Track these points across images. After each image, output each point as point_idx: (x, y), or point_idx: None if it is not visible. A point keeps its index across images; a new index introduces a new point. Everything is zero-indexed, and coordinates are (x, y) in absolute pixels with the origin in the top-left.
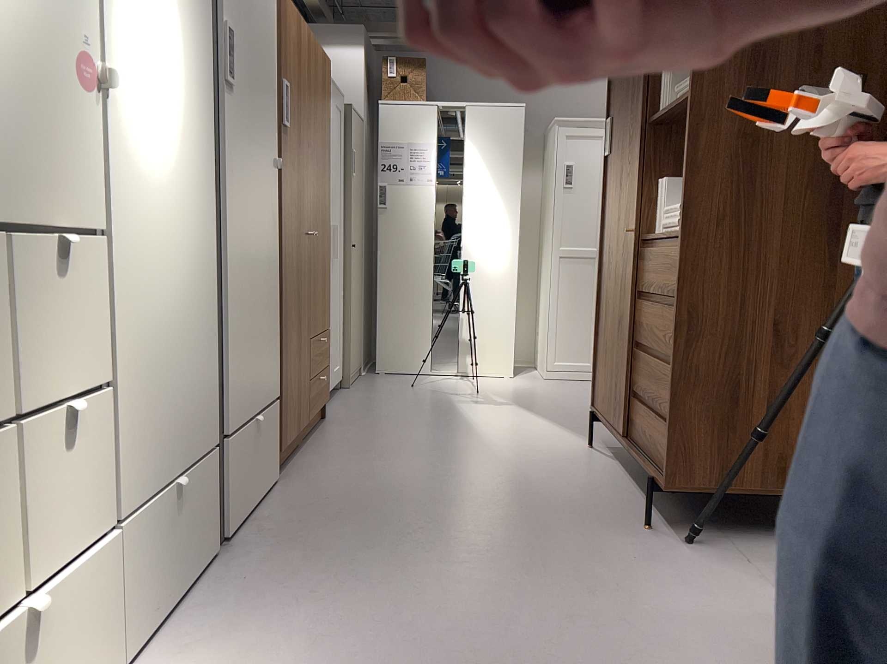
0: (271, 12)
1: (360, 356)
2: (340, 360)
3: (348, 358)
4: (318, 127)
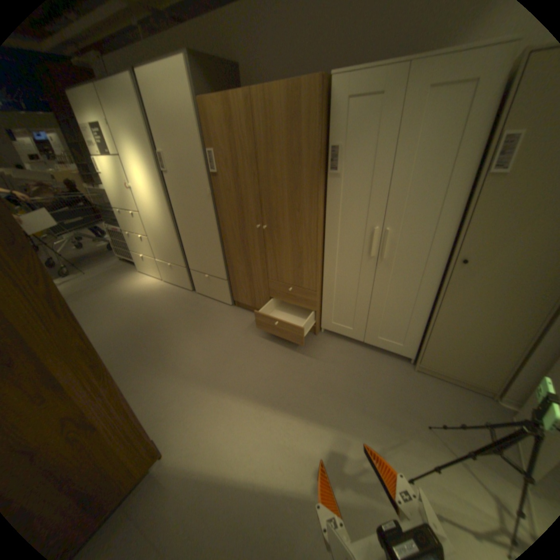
0: (189, 122)
1: (487, 380)
2: (409, 343)
3: (421, 351)
4: (276, 156)
